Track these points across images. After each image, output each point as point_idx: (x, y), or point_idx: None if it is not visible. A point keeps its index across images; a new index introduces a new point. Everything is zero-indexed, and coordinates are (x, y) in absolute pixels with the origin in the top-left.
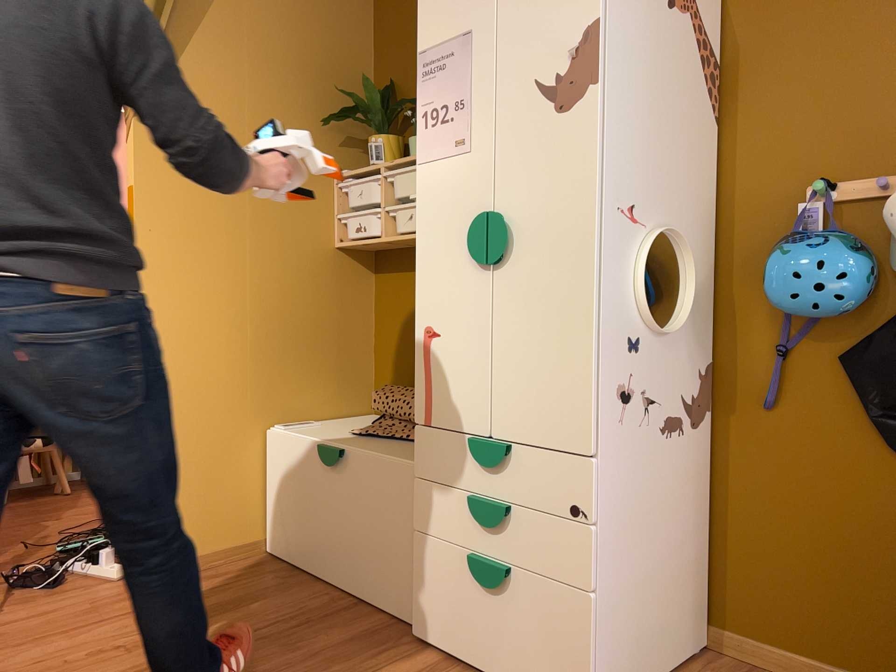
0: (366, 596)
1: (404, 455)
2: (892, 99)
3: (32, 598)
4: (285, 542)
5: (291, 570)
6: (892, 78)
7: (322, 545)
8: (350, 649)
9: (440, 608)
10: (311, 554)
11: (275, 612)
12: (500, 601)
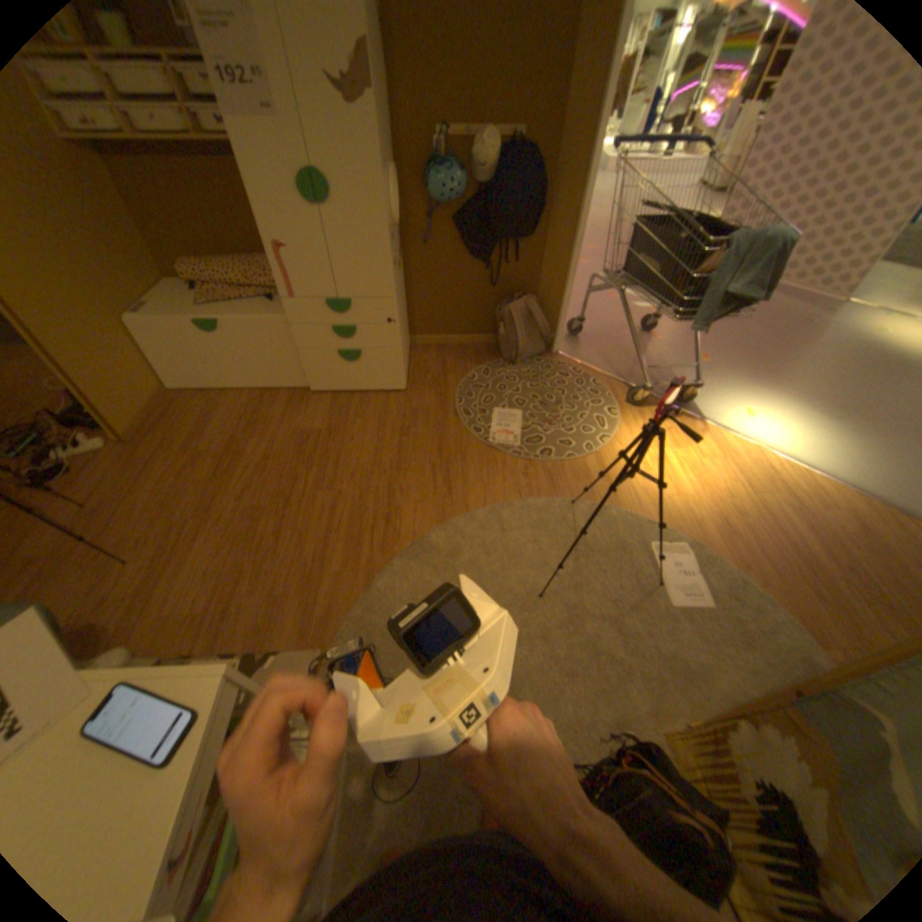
0: (267, 385)
1: (261, 312)
2: (470, 78)
3: (69, 482)
4: (184, 380)
5: (200, 392)
6: (471, 64)
7: (221, 373)
8: (292, 410)
9: (324, 376)
10: (212, 380)
11: (231, 414)
12: (357, 364)
